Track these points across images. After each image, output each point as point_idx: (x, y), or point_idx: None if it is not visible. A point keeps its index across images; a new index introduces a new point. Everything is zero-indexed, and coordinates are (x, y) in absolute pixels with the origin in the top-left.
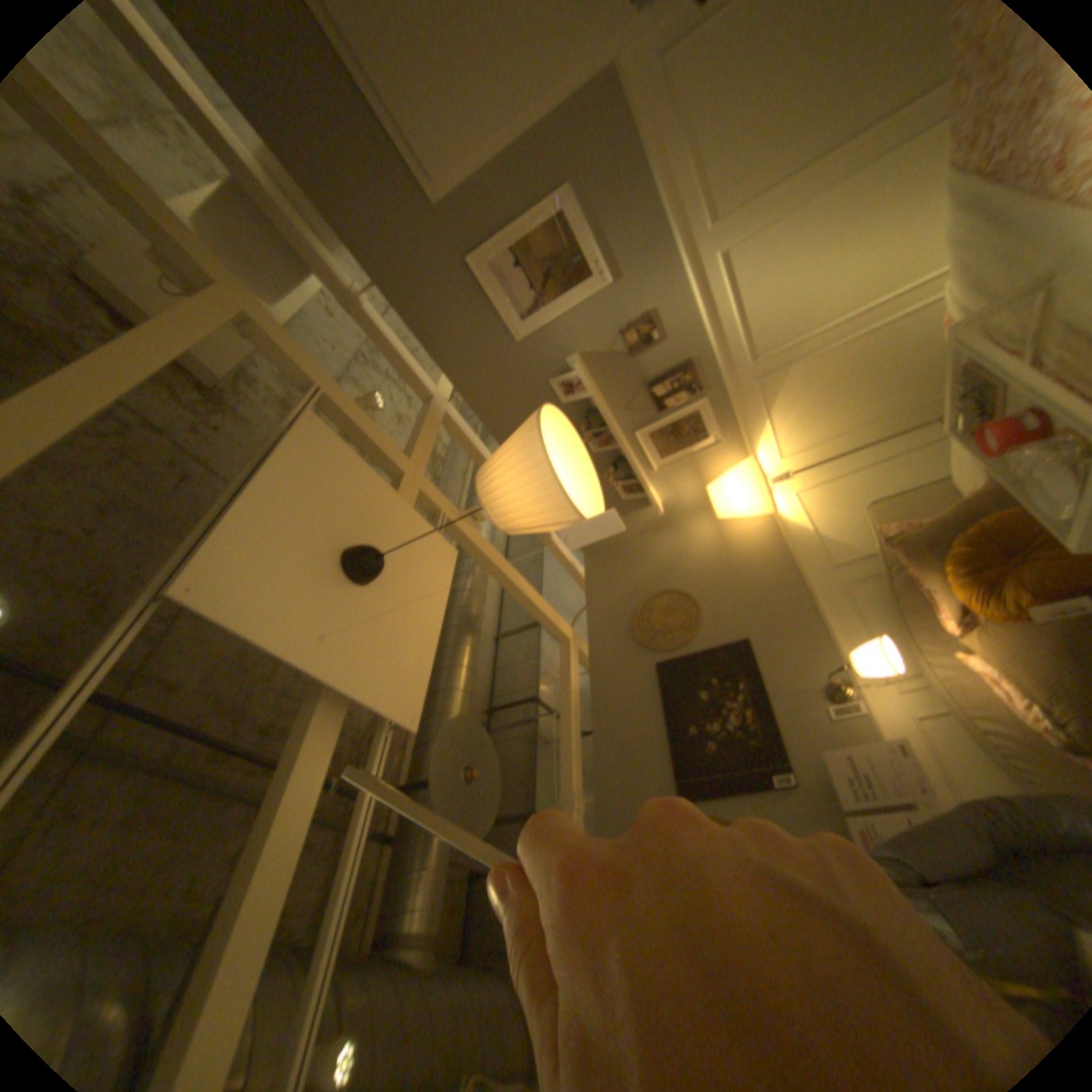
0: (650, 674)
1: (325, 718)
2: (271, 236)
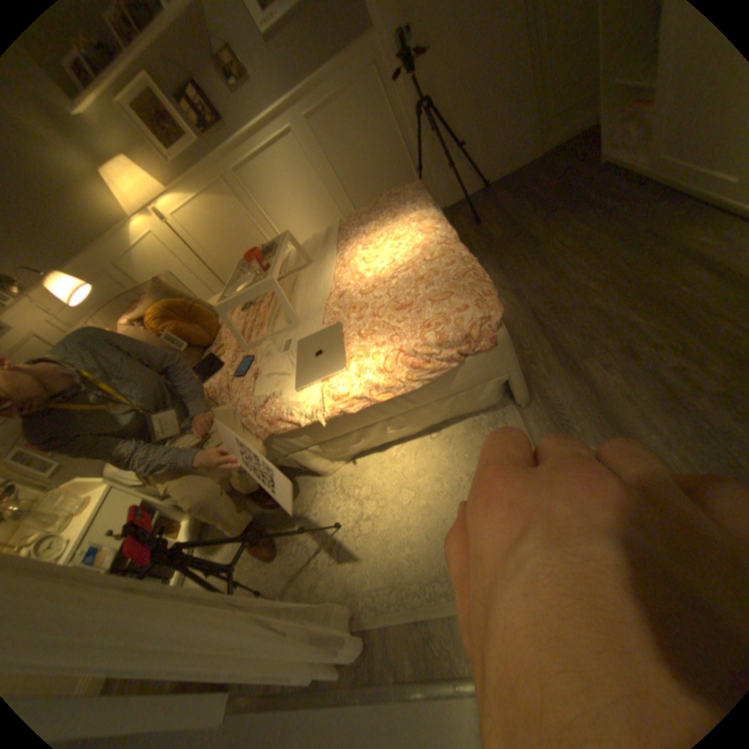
0: None
1: None
2: None
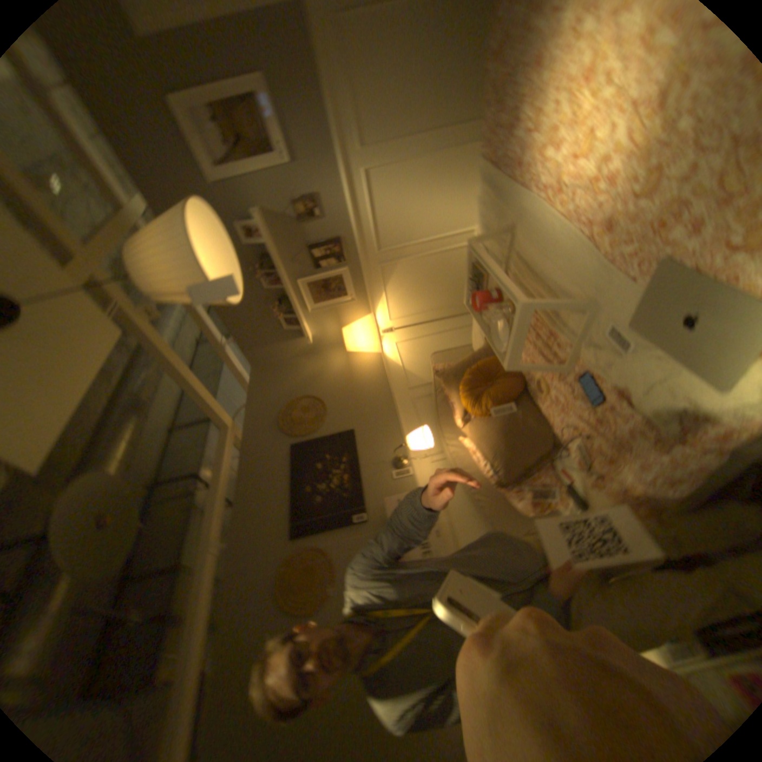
0: (283, 451)
1: None
2: None
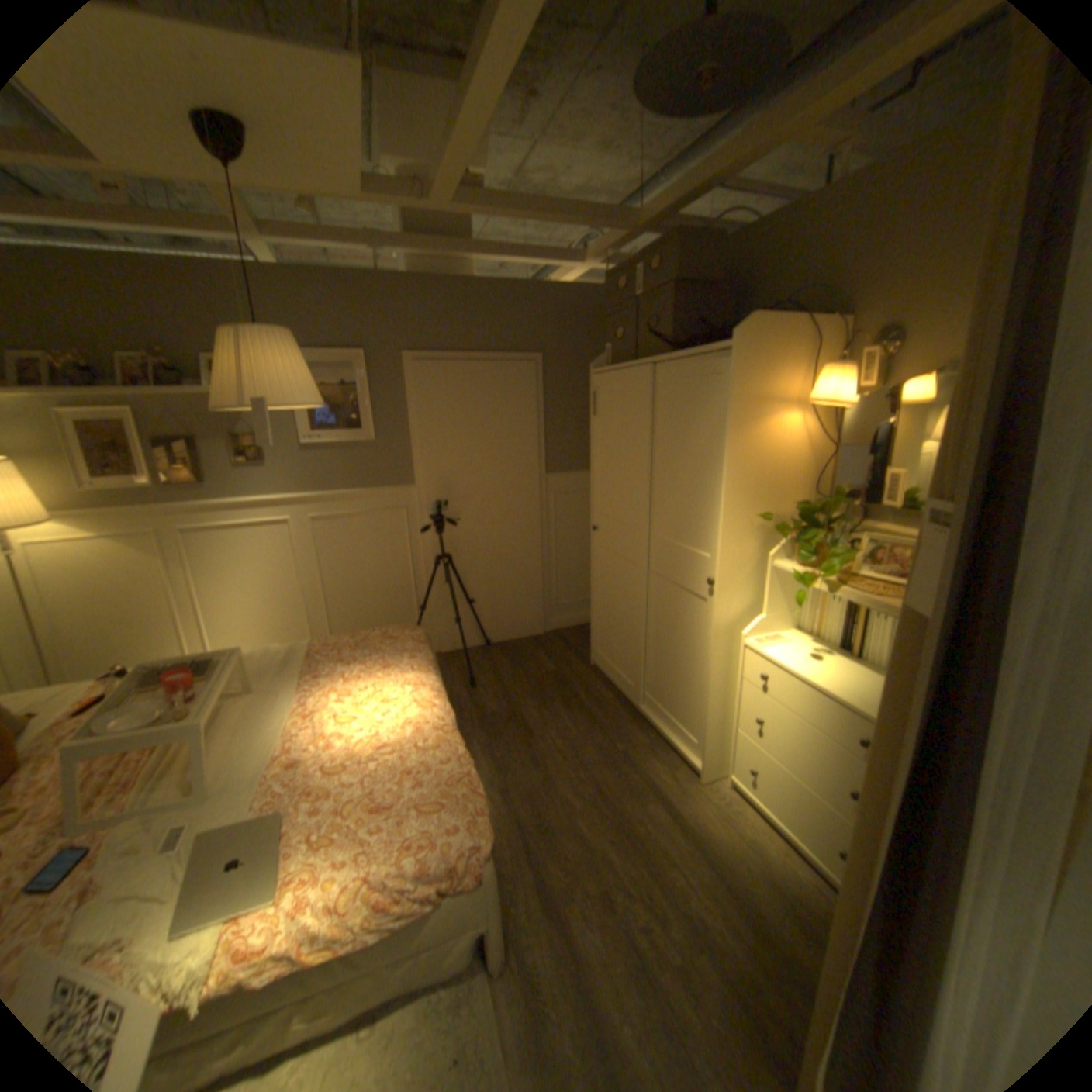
0: None
1: None
2: (432, 219)
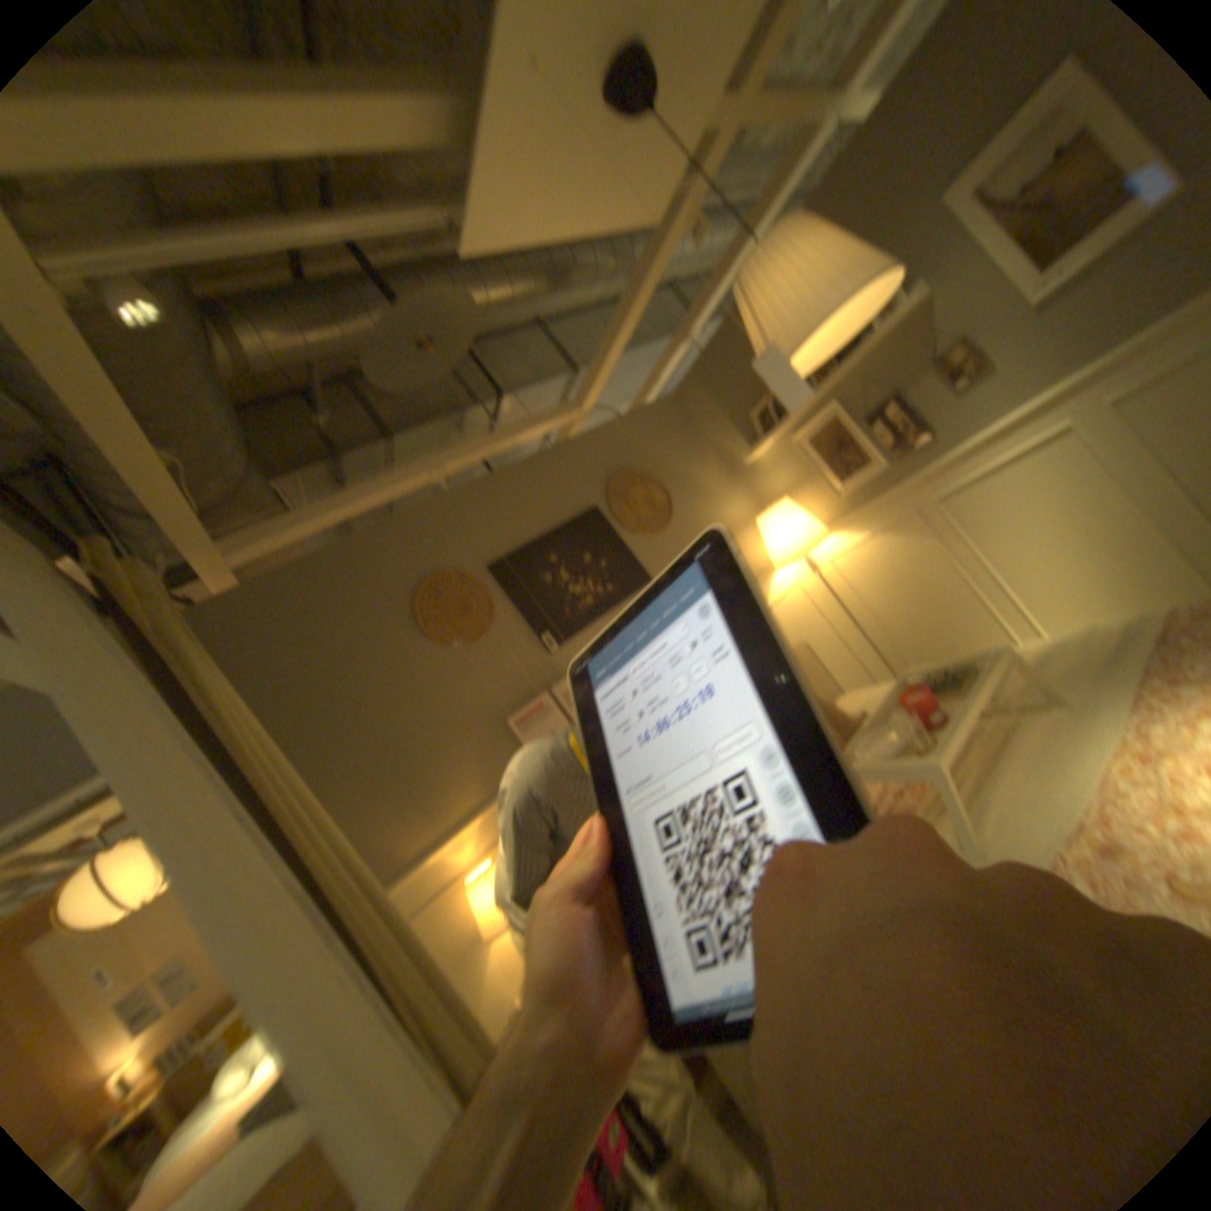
0: (581, 504)
1: (429, 116)
2: None
